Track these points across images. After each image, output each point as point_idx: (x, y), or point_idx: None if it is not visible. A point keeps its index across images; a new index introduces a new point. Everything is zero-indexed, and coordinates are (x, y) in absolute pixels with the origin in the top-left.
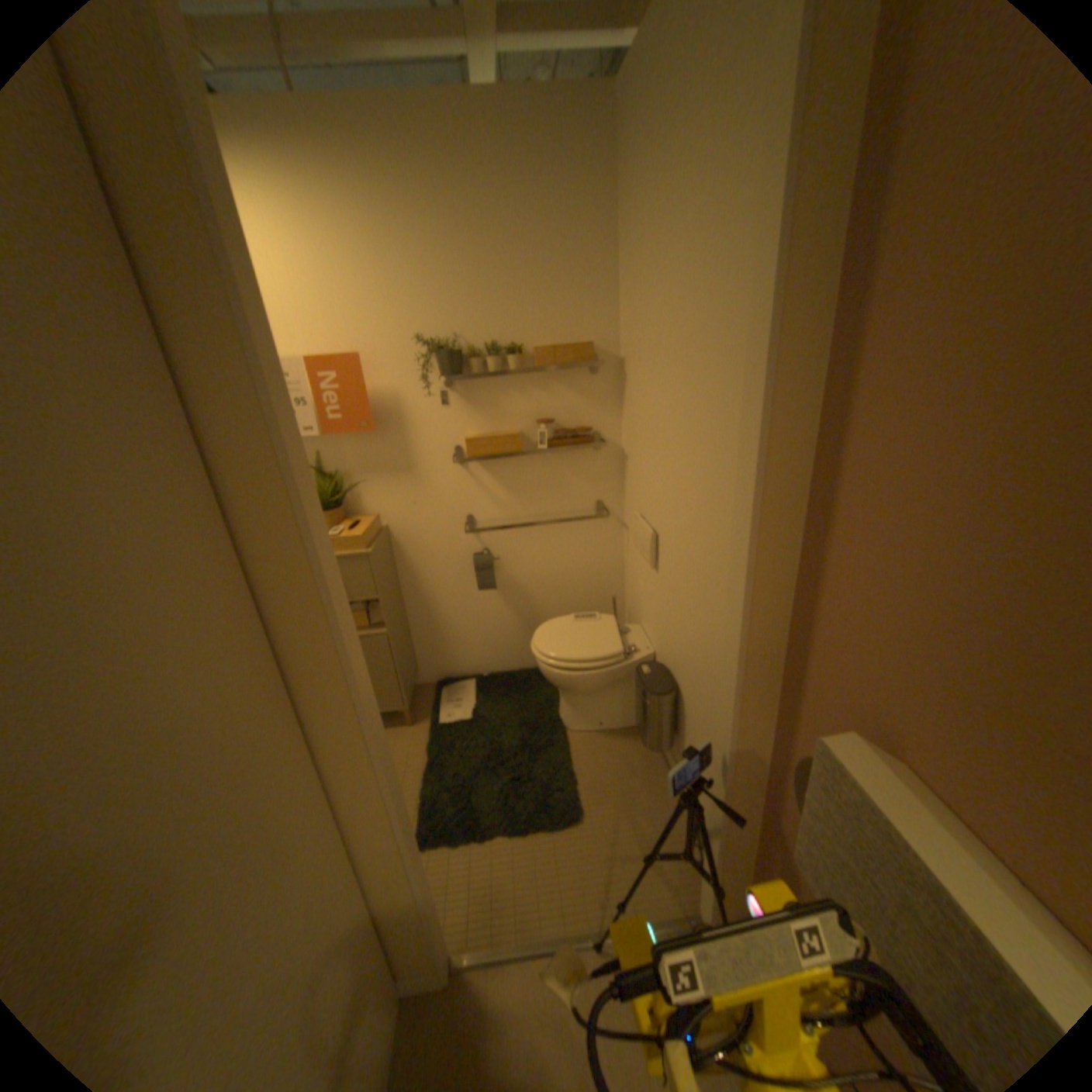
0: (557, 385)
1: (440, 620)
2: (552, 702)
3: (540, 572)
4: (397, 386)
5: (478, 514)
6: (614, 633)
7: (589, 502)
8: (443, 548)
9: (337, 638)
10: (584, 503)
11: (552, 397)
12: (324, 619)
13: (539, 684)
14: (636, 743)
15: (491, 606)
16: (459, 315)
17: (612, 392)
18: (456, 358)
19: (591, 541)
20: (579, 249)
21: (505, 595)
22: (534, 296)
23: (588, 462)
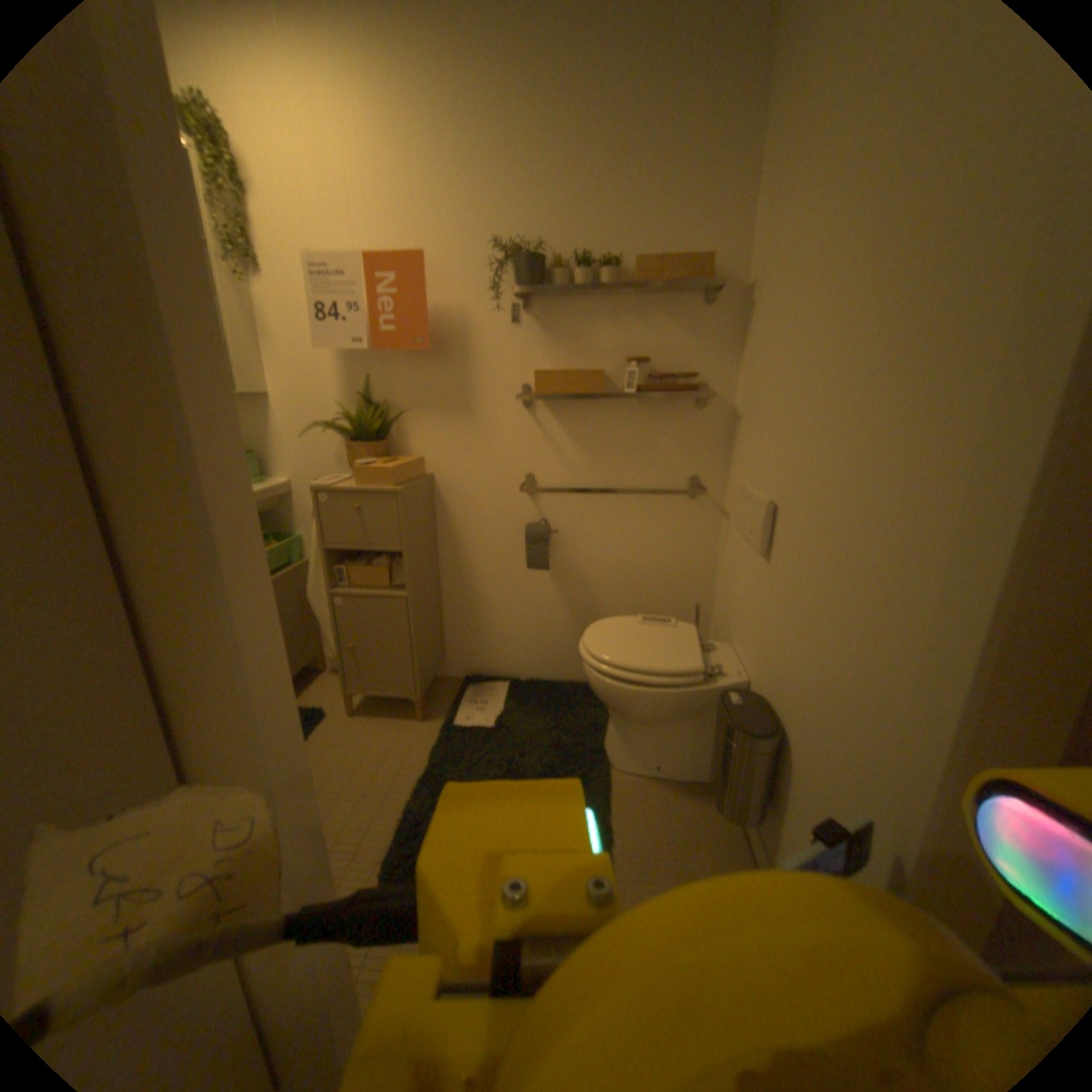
0: (662, 310)
1: (480, 599)
2: (601, 725)
3: (608, 557)
4: (465, 299)
5: (542, 471)
6: (697, 642)
7: (684, 472)
8: (494, 508)
9: (176, 444)
10: (676, 472)
11: (653, 326)
12: (144, 391)
13: (587, 699)
14: (709, 804)
15: (542, 590)
16: (548, 212)
17: (733, 324)
18: (537, 258)
19: (679, 524)
20: (714, 127)
21: (561, 580)
22: (646, 189)
23: (689, 417)
